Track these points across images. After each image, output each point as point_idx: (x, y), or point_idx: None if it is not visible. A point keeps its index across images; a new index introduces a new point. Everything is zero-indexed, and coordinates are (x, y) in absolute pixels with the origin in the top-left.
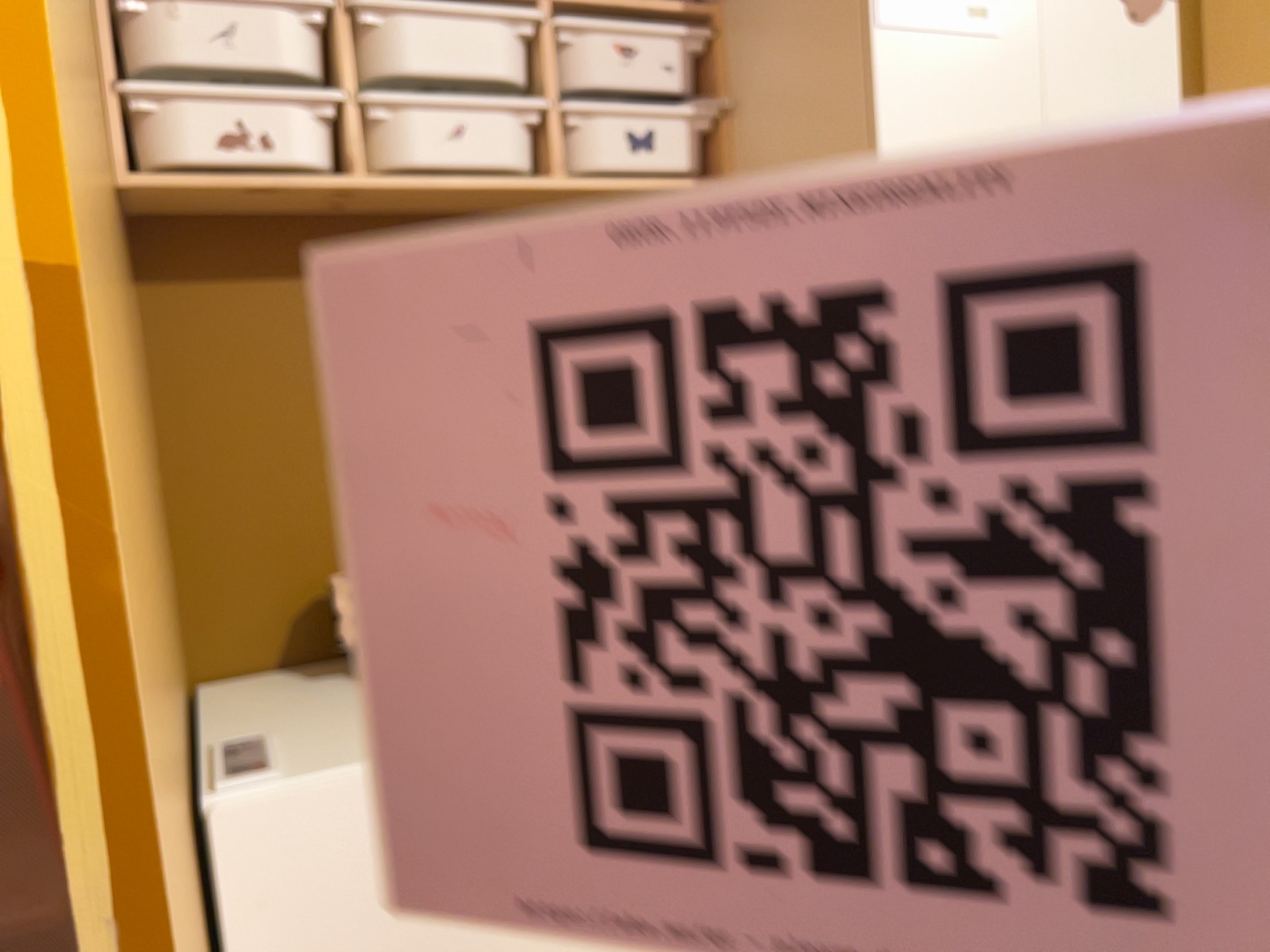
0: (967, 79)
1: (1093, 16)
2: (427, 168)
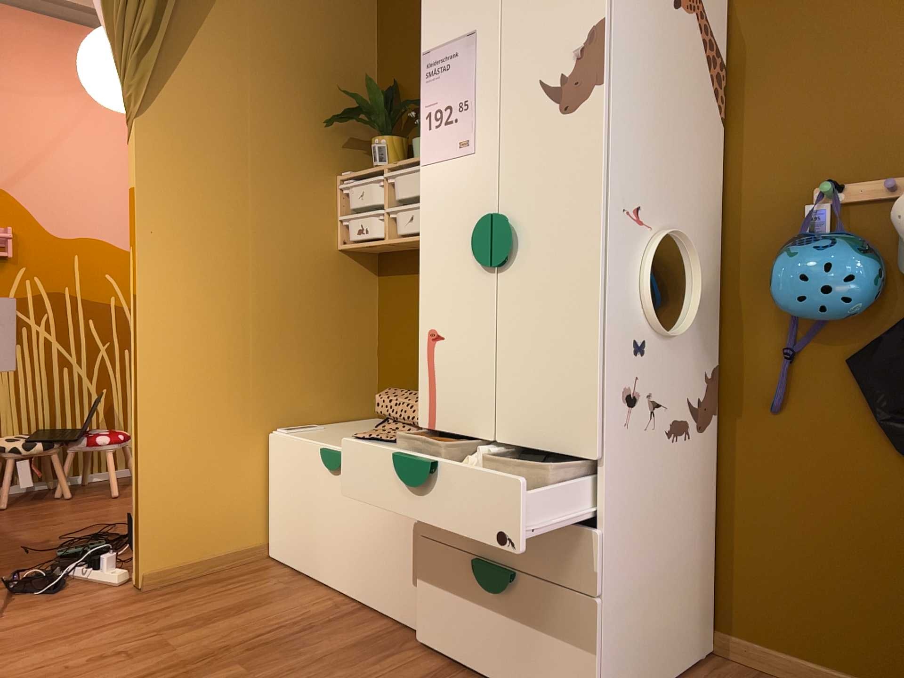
0: (457, 180)
1: (532, 122)
2: (402, 233)
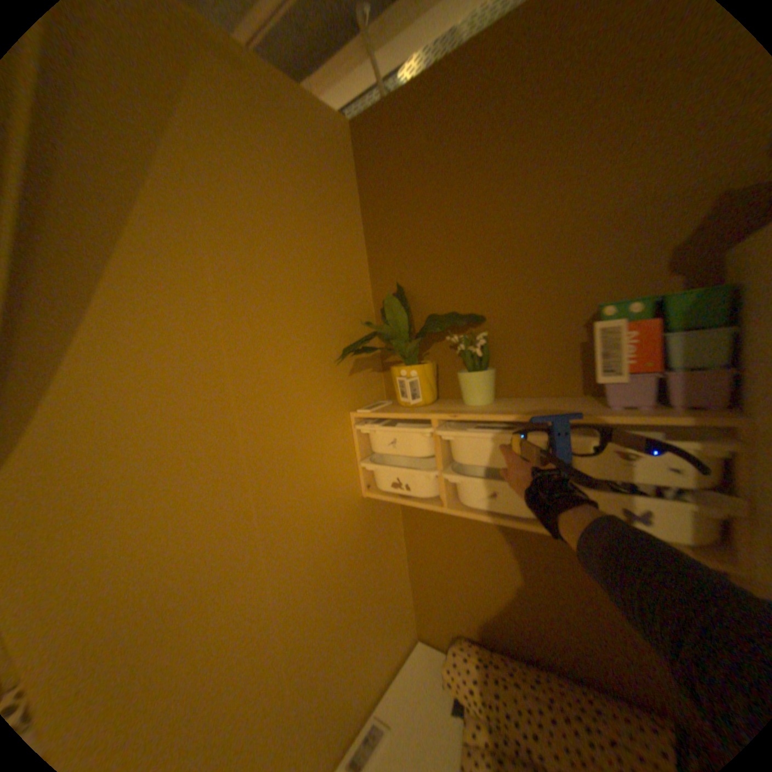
0: None
1: None
2: (477, 508)
